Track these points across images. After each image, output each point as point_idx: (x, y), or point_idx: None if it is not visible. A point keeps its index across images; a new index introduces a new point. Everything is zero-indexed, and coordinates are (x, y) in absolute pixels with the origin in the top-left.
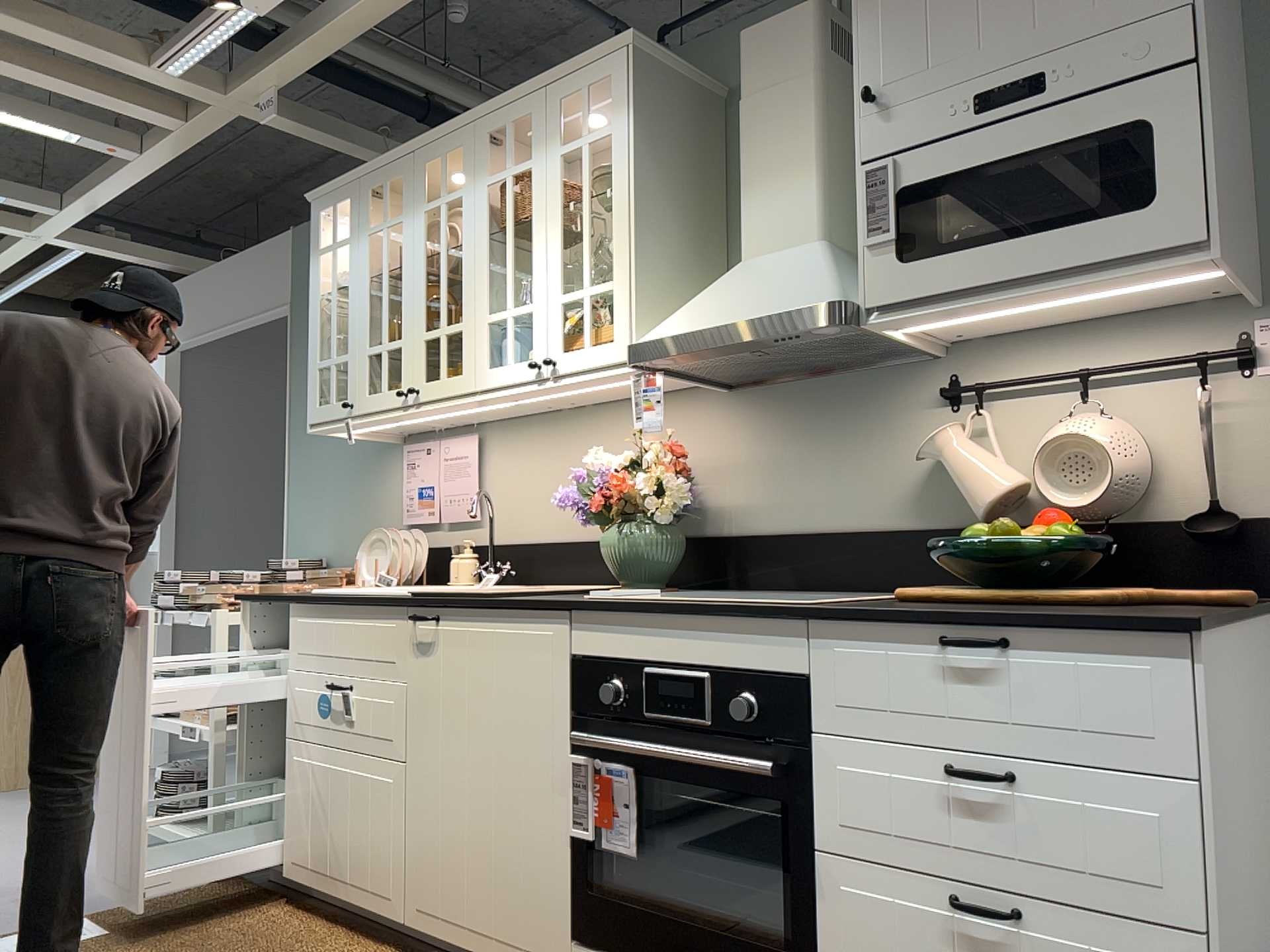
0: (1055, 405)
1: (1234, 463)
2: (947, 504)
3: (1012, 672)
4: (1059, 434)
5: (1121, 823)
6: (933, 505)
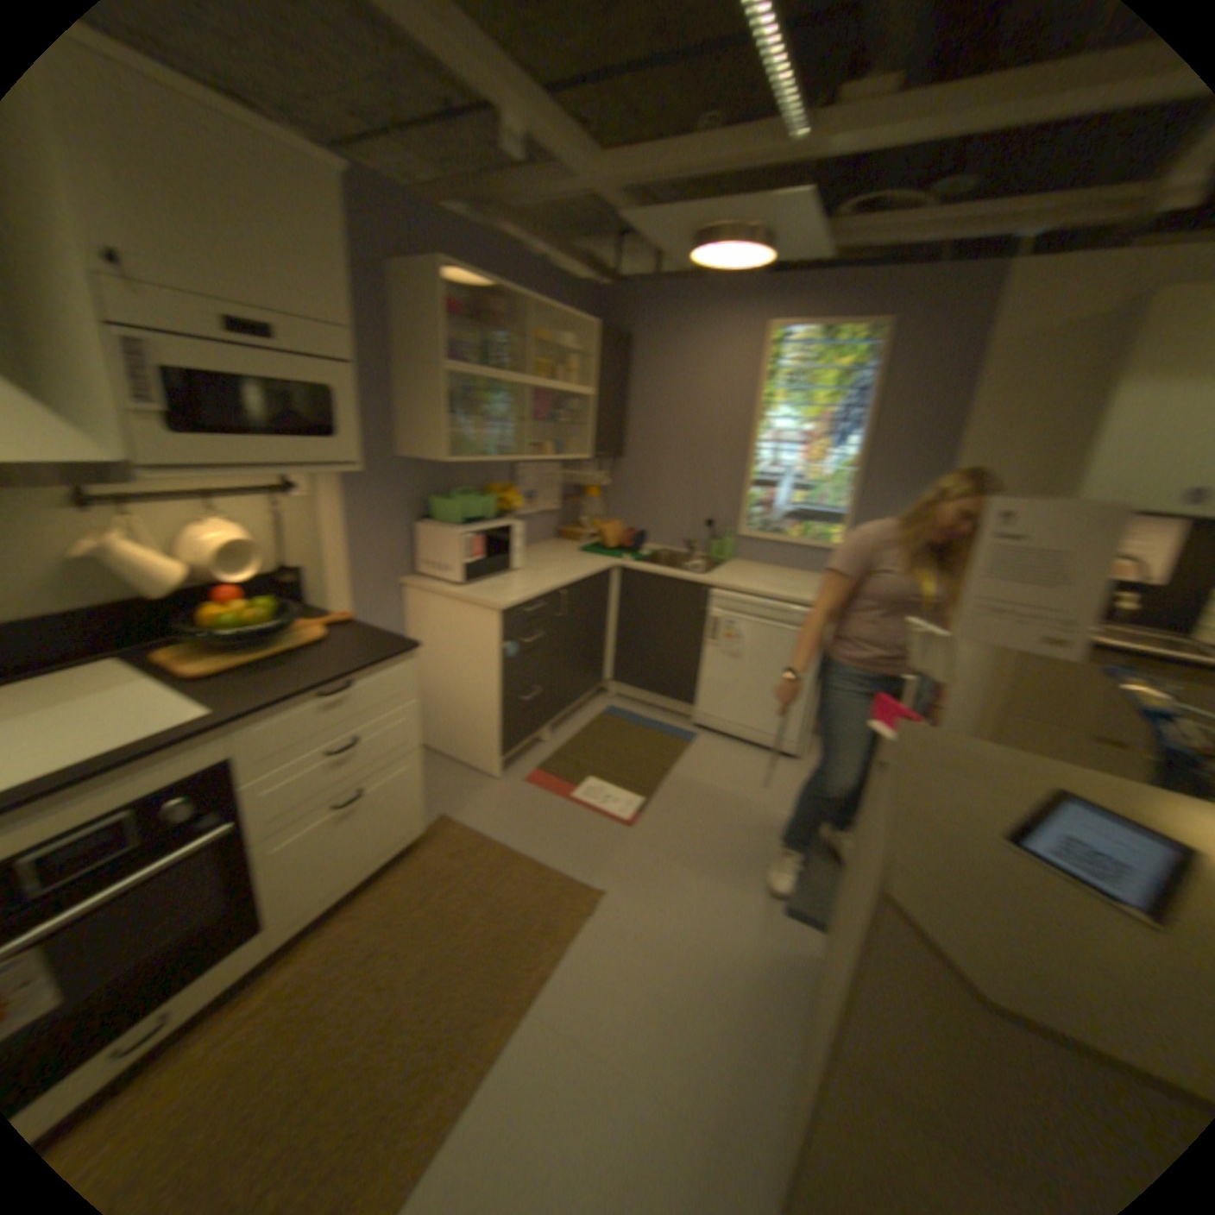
0: (188, 509)
1: (292, 541)
2: (103, 586)
3: (359, 692)
4: (221, 535)
5: (399, 727)
6: (87, 588)
